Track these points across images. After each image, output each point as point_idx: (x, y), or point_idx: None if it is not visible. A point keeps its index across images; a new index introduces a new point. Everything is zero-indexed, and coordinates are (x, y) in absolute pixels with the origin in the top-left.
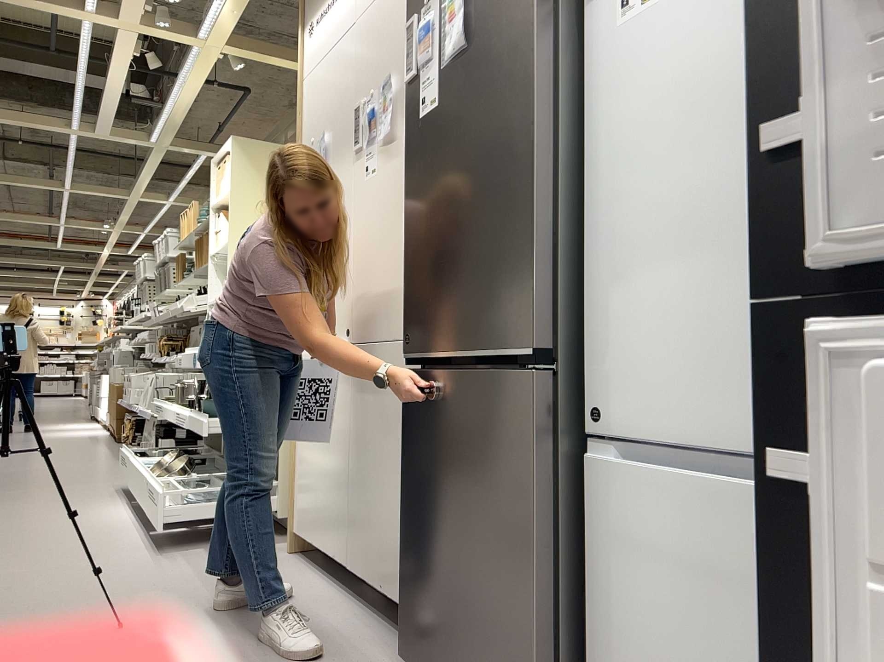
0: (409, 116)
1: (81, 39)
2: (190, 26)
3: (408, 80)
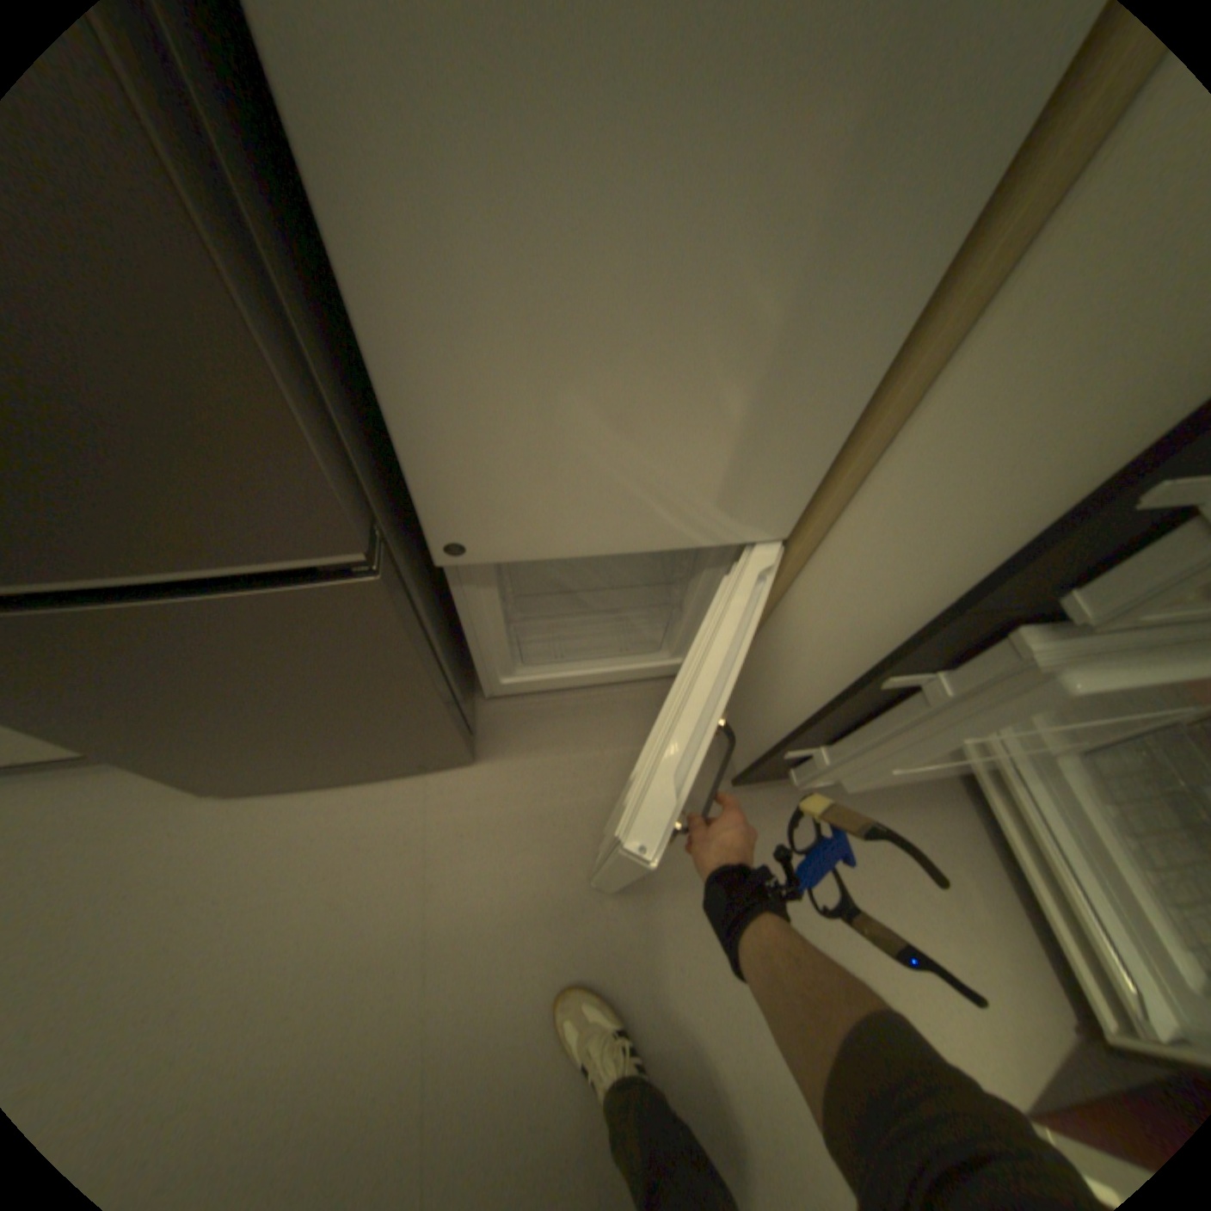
0: None
1: None
2: None
3: None
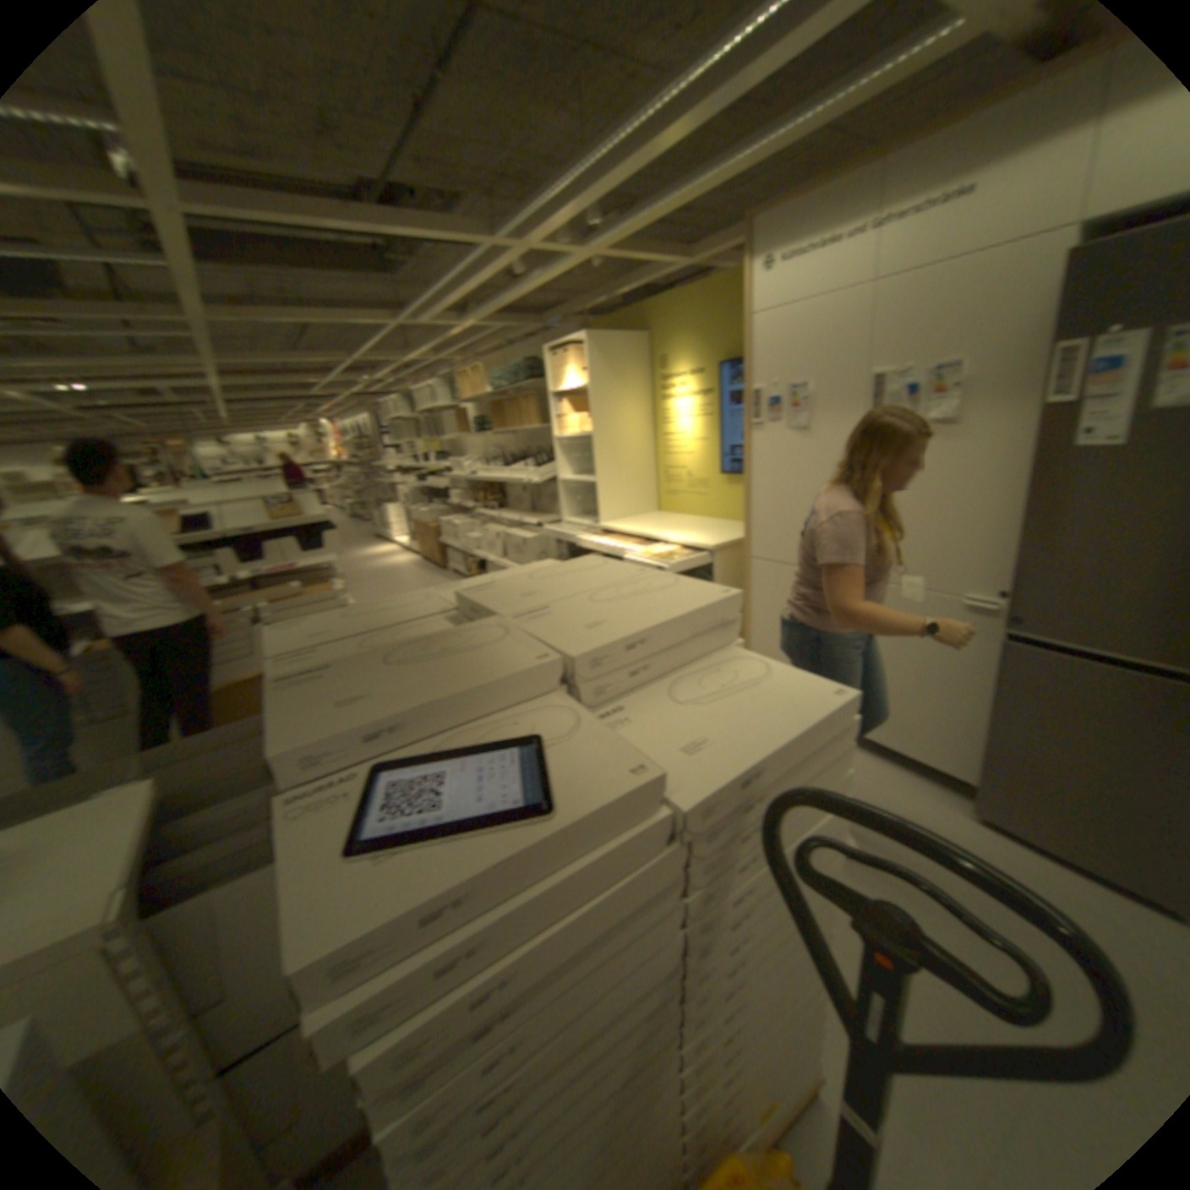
0: (1050, 436)
1: (470, 258)
2: (578, 235)
3: (1056, 402)
